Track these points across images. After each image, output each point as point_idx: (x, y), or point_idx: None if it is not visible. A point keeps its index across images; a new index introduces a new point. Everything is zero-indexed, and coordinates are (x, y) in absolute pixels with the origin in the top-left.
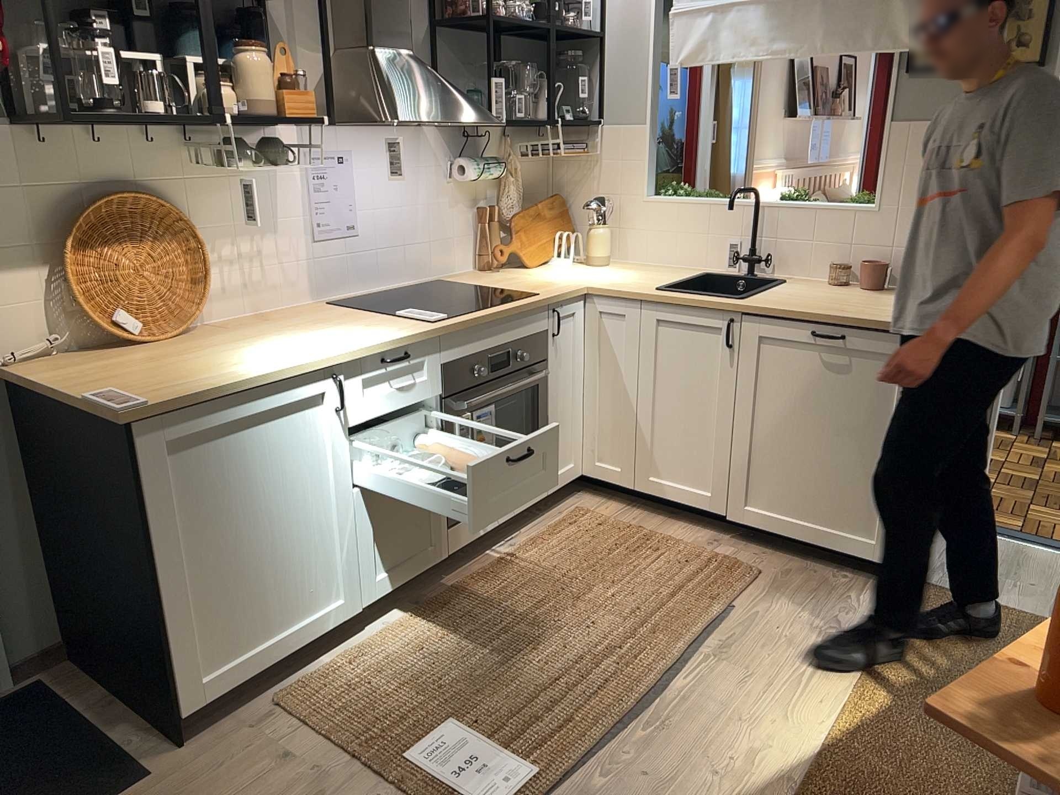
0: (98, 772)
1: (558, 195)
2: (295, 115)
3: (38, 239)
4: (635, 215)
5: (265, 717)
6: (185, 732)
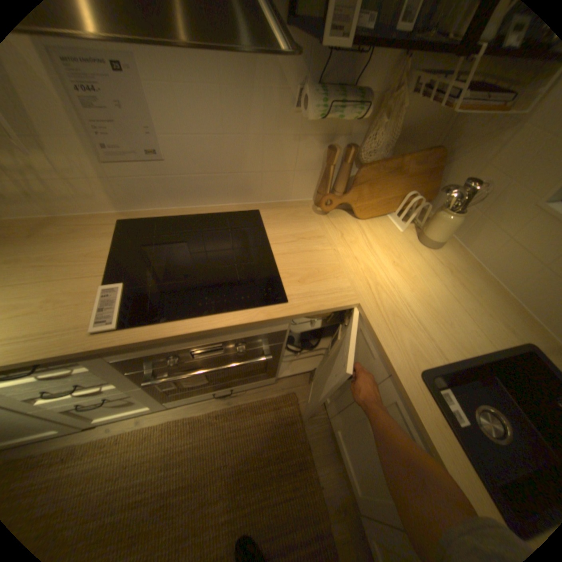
0: None
1: (447, 143)
2: None
3: None
4: (508, 212)
5: None
6: None
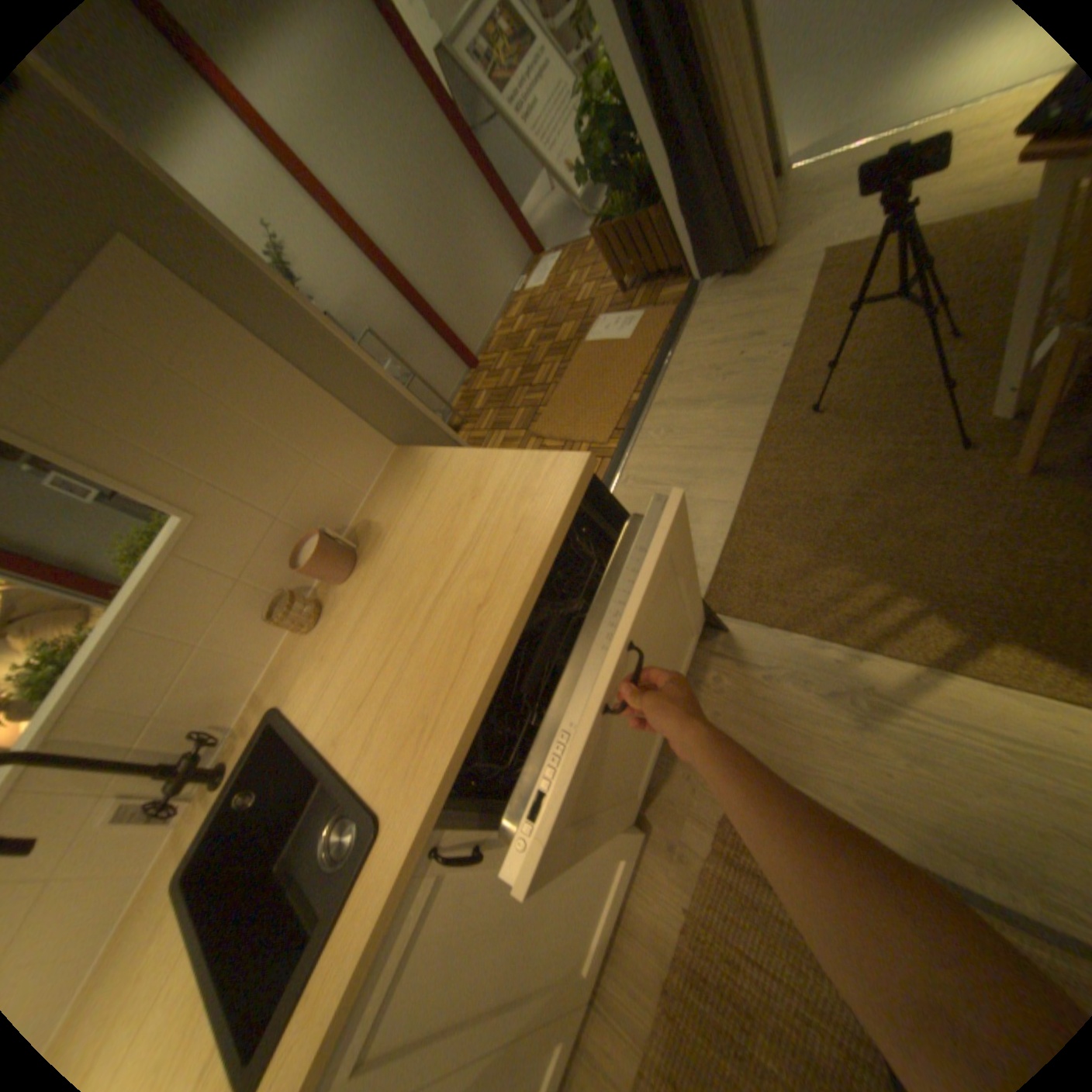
0: None
1: None
2: None
3: None
4: None
5: None
6: None
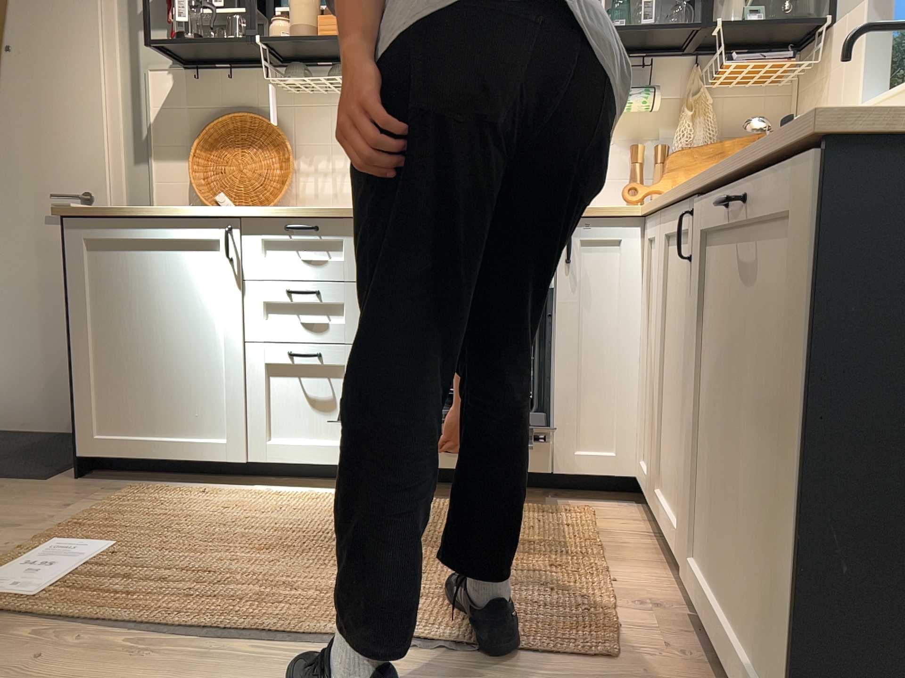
0: (46, 469)
1: None
2: (323, 35)
3: (190, 141)
4: None
5: (116, 489)
6: (93, 476)
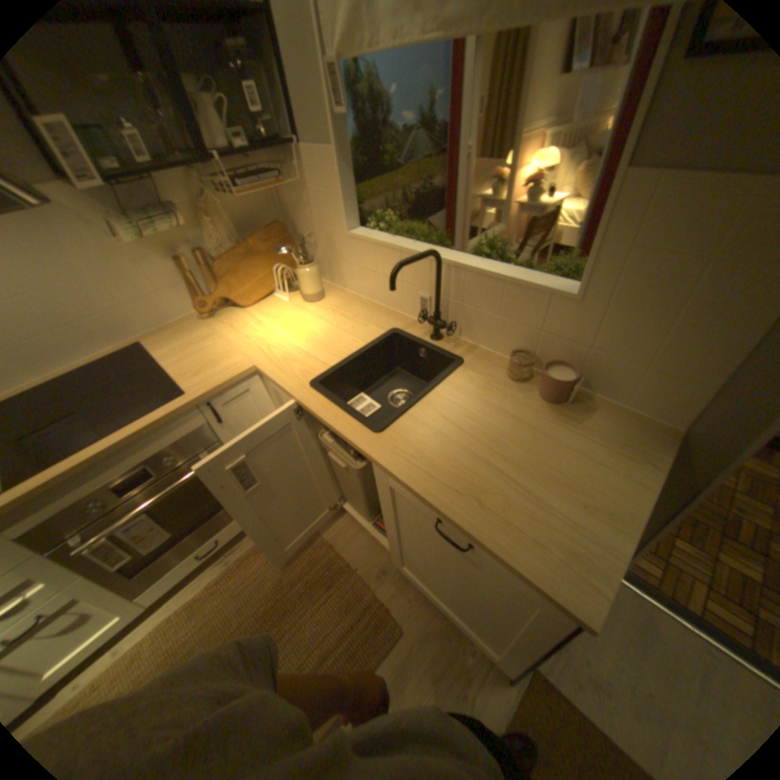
0: None
1: (285, 217)
2: None
3: None
4: (340, 248)
5: None
6: None
